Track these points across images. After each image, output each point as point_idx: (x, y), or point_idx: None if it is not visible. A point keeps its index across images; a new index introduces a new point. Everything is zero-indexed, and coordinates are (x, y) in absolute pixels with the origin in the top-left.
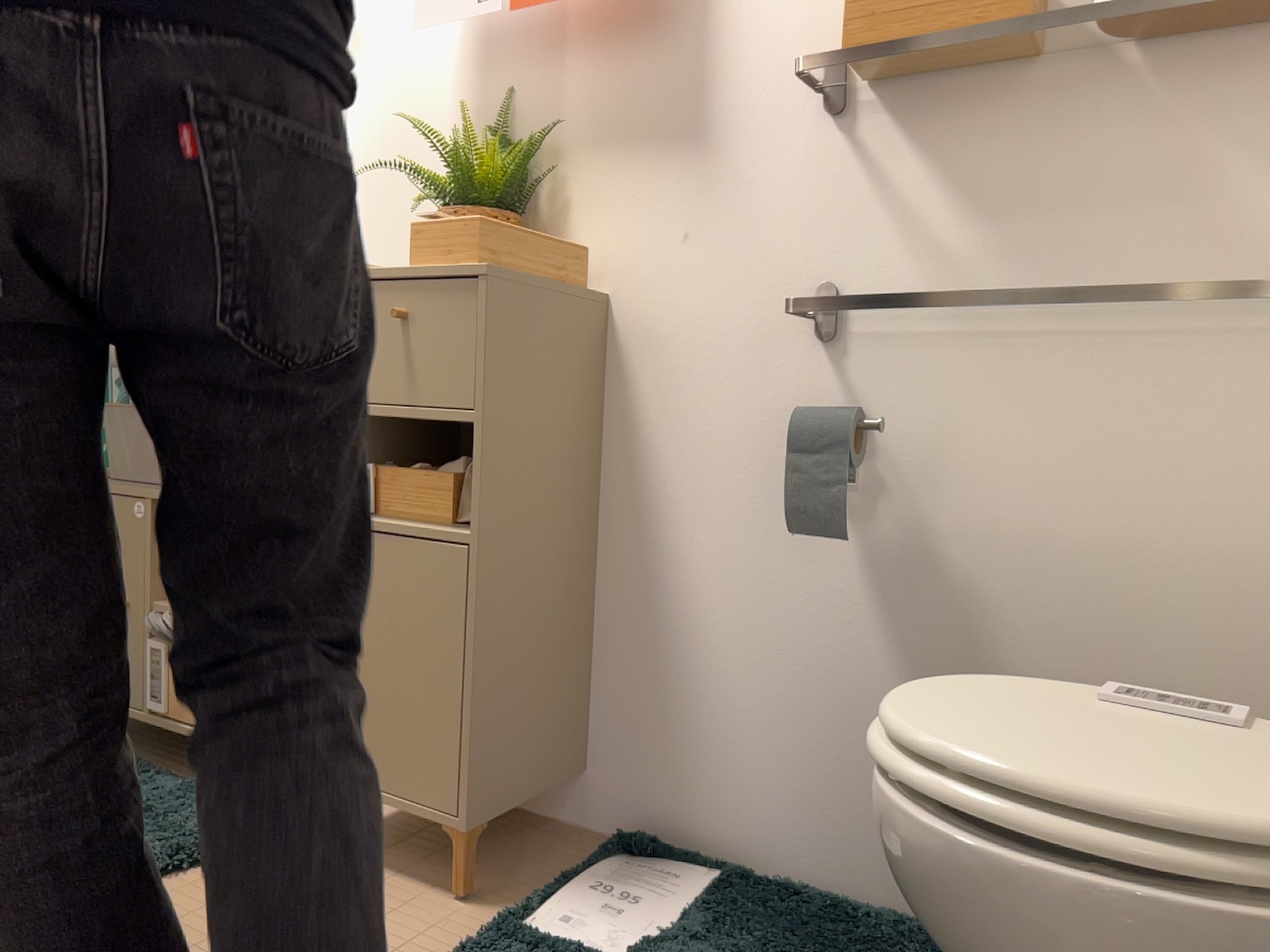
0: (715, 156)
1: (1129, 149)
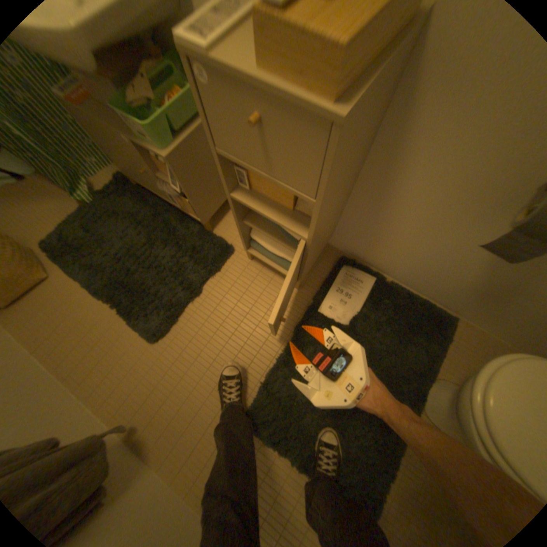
0: None
1: None
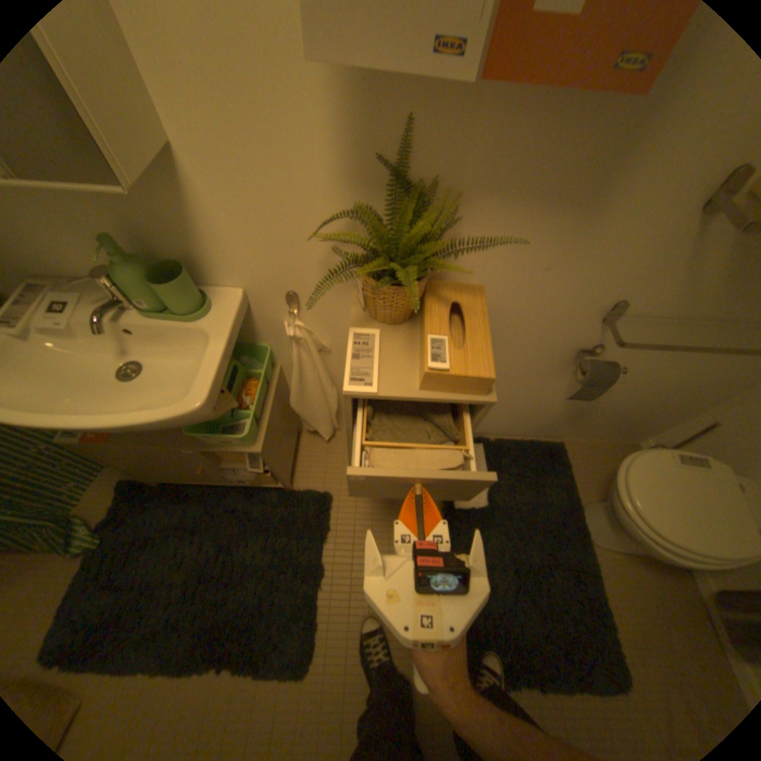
0: (598, 220)
1: None
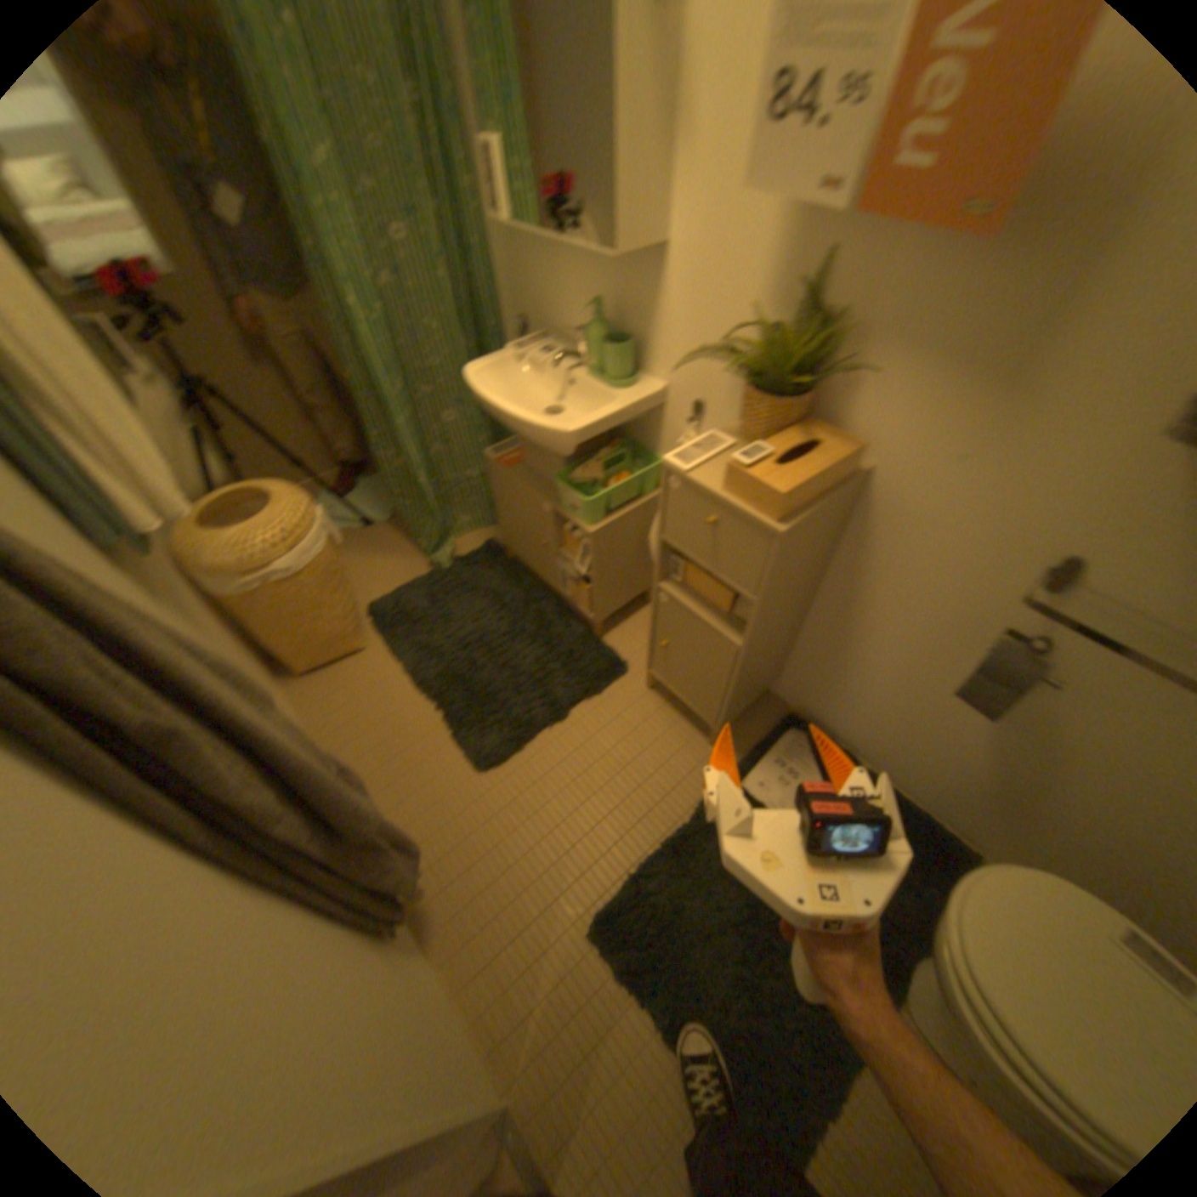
0: (1031, 405)
1: None
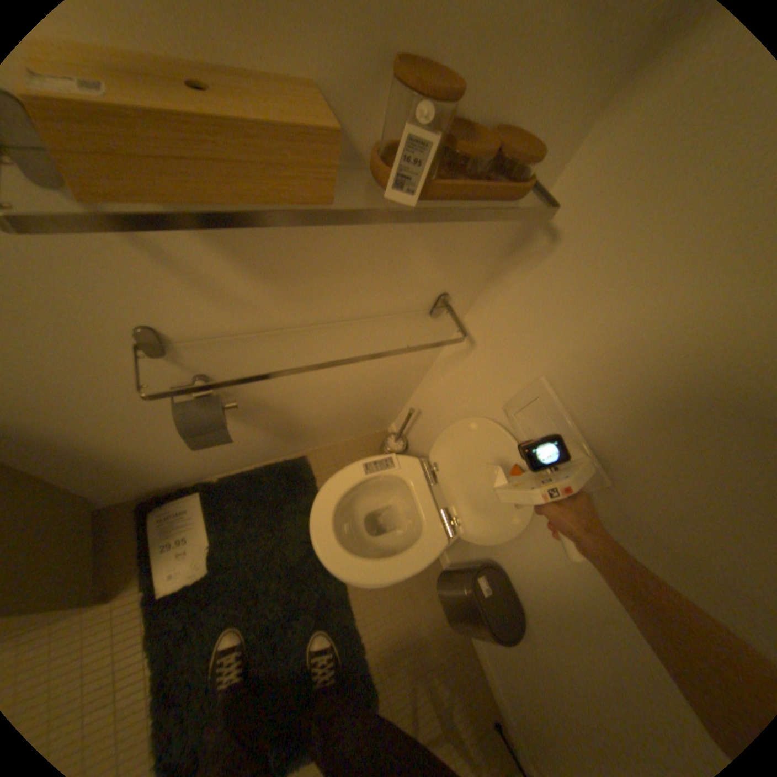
0: None
1: (367, 237)
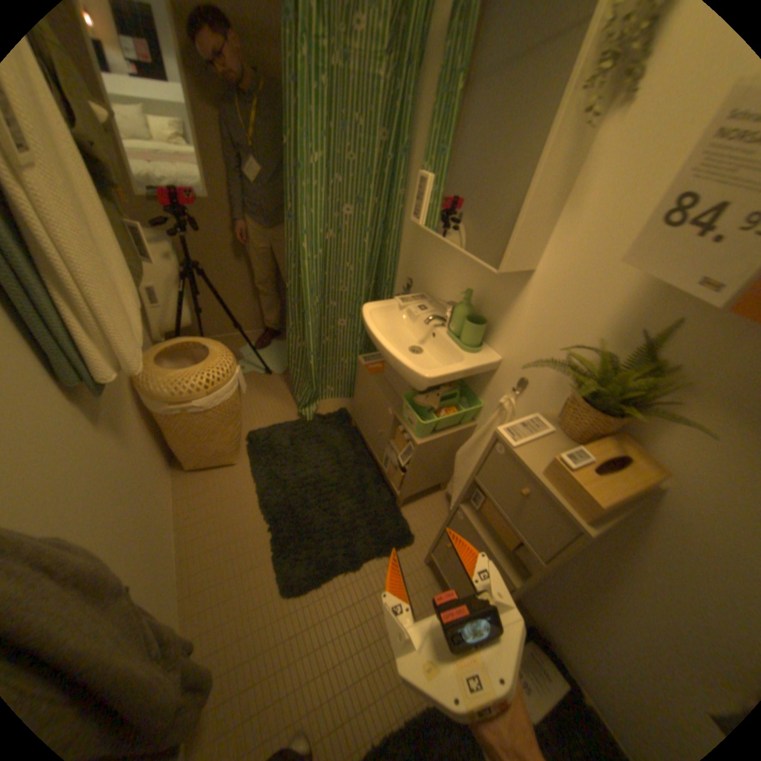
0: None
1: None
